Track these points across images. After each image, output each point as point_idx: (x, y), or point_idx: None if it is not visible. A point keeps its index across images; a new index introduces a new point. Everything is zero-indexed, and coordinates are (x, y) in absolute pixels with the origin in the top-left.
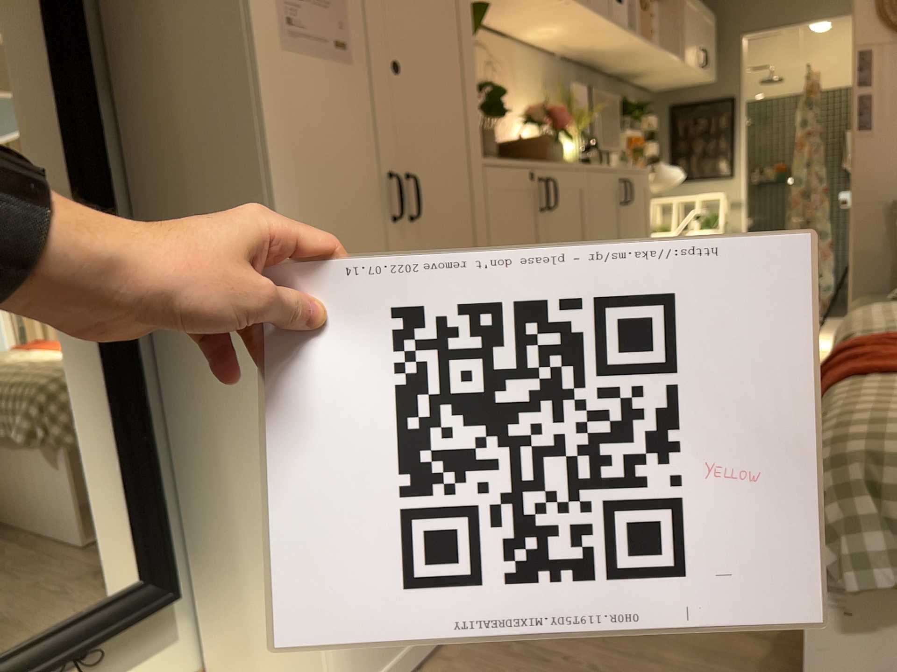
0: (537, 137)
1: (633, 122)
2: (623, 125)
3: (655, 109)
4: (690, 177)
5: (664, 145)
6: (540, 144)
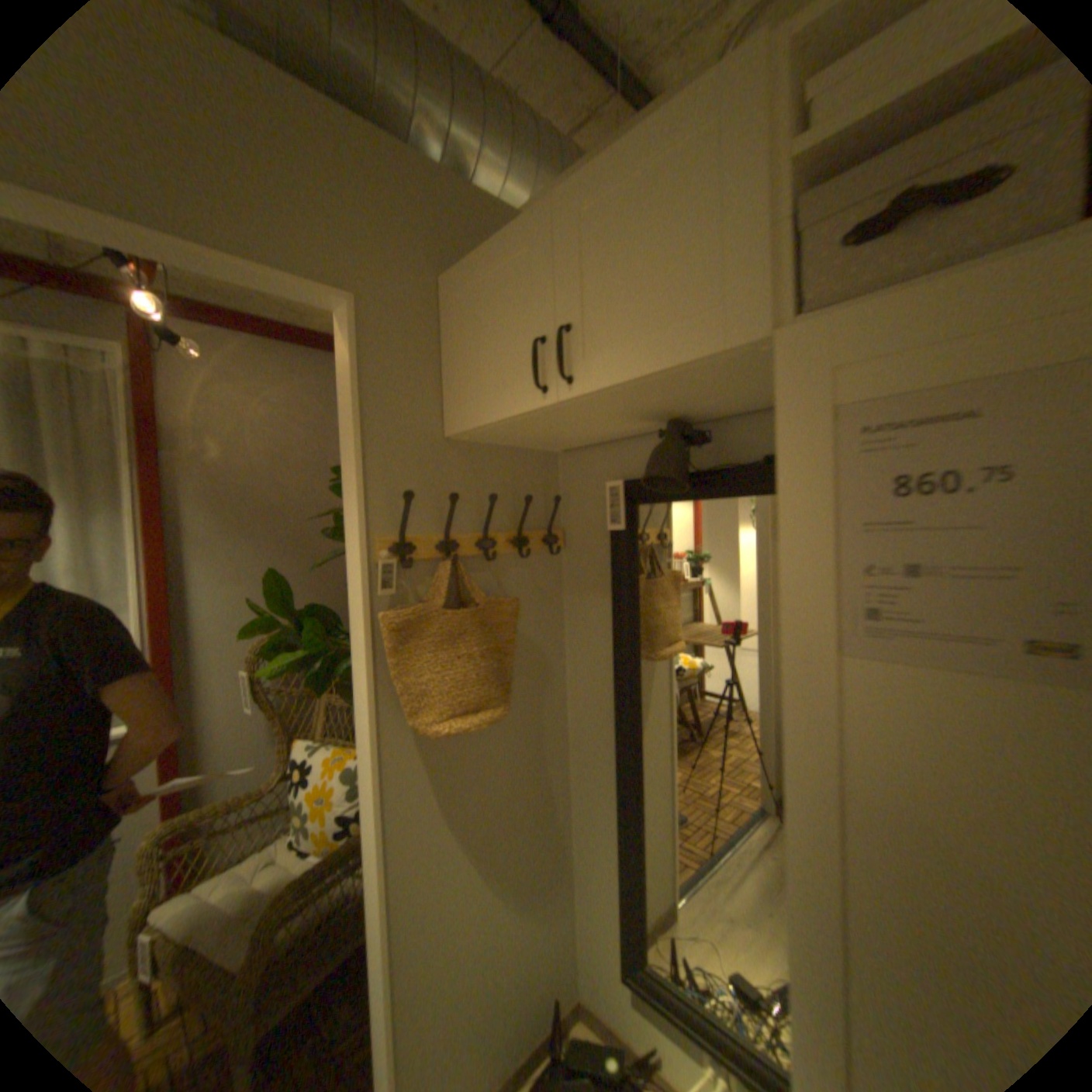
0: None
1: None
2: None
3: None
4: None
5: None
6: None
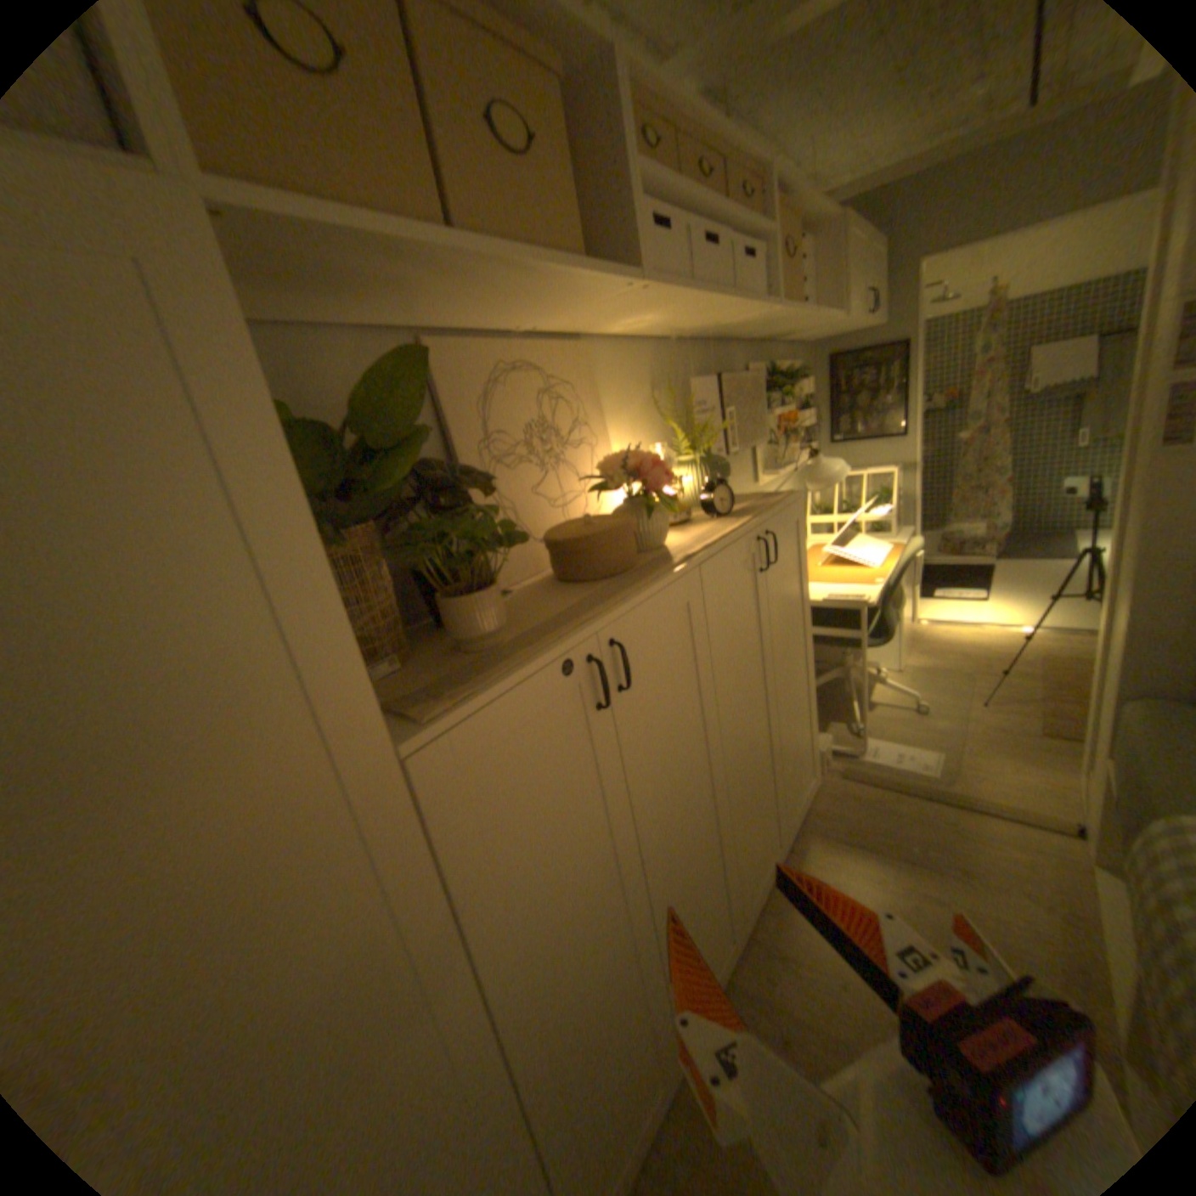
0: (623, 515)
1: (787, 390)
2: (774, 400)
3: (815, 362)
4: (857, 439)
5: (826, 403)
6: (620, 541)
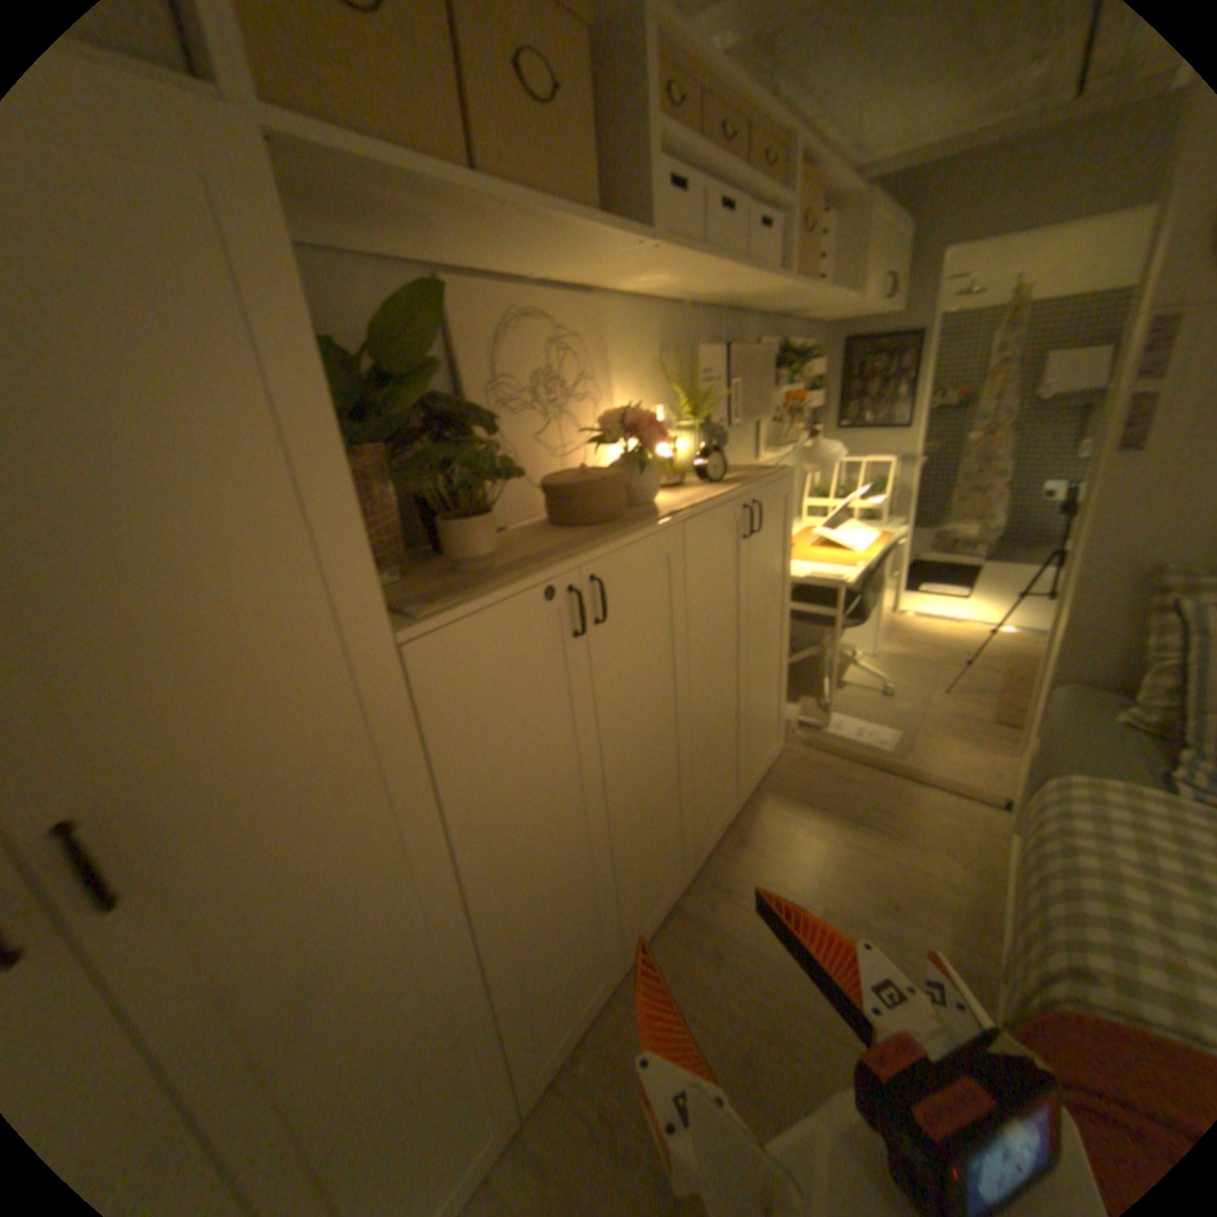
0: (616, 469)
1: (798, 369)
2: (783, 378)
3: (830, 344)
4: (862, 427)
5: (837, 387)
6: (610, 491)
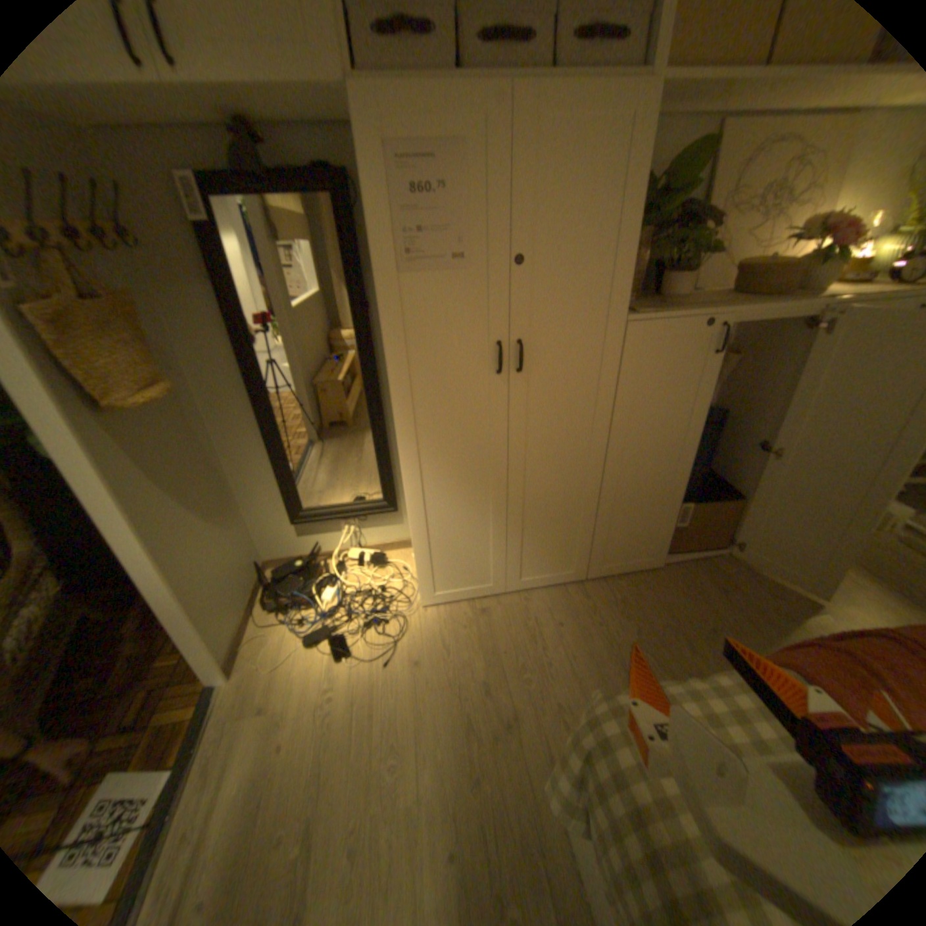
0: (803, 260)
1: None
2: None
3: None
4: None
5: None
6: (787, 274)
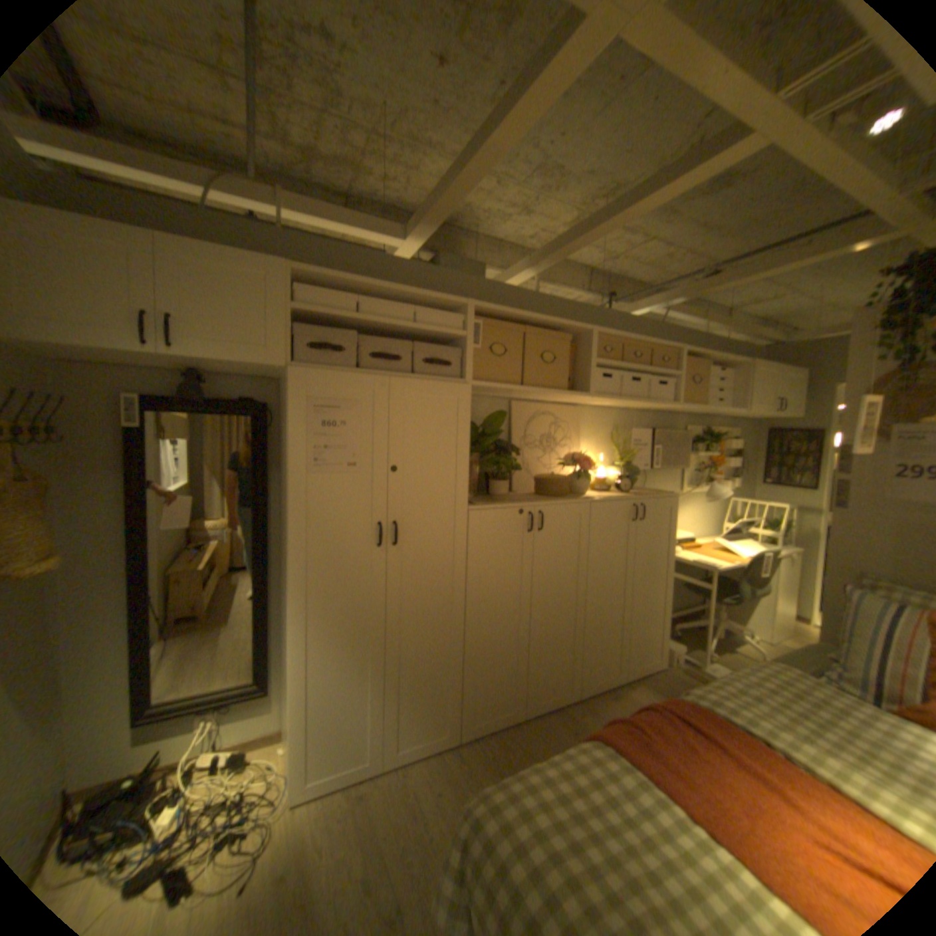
0: (567, 477)
1: (720, 444)
2: (706, 448)
3: (758, 431)
4: (781, 485)
5: (763, 457)
6: (559, 485)
